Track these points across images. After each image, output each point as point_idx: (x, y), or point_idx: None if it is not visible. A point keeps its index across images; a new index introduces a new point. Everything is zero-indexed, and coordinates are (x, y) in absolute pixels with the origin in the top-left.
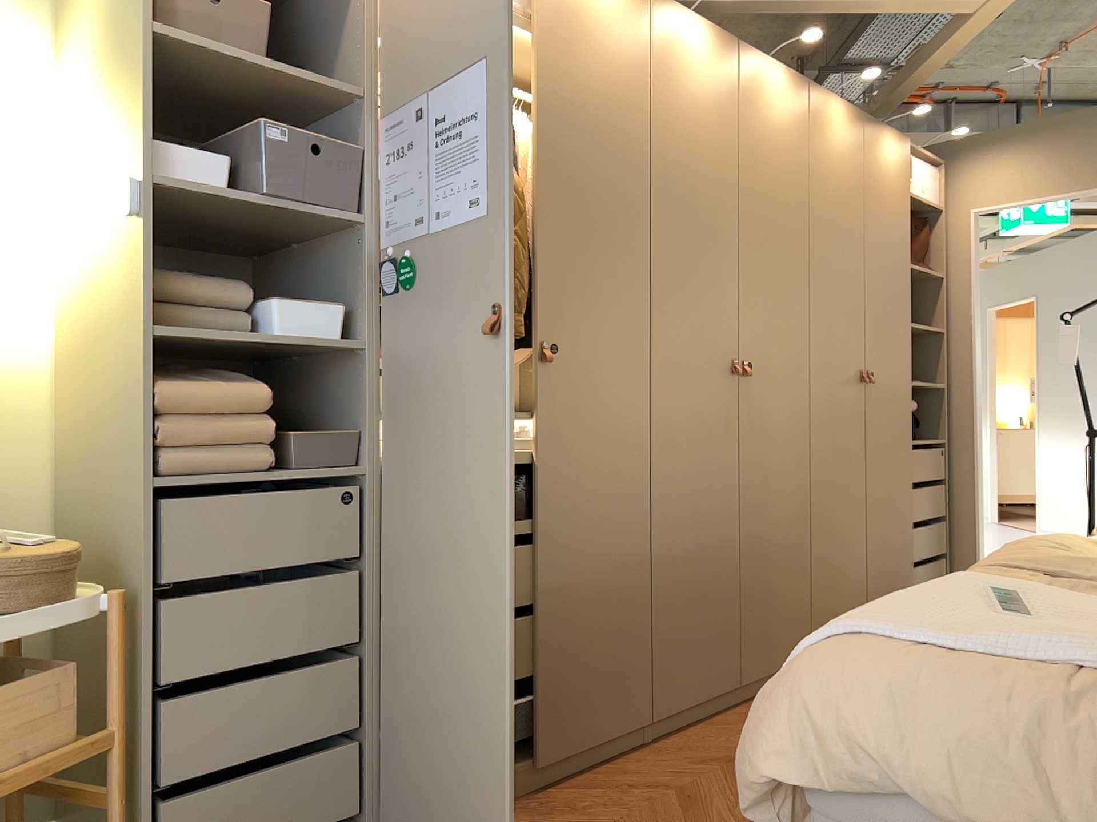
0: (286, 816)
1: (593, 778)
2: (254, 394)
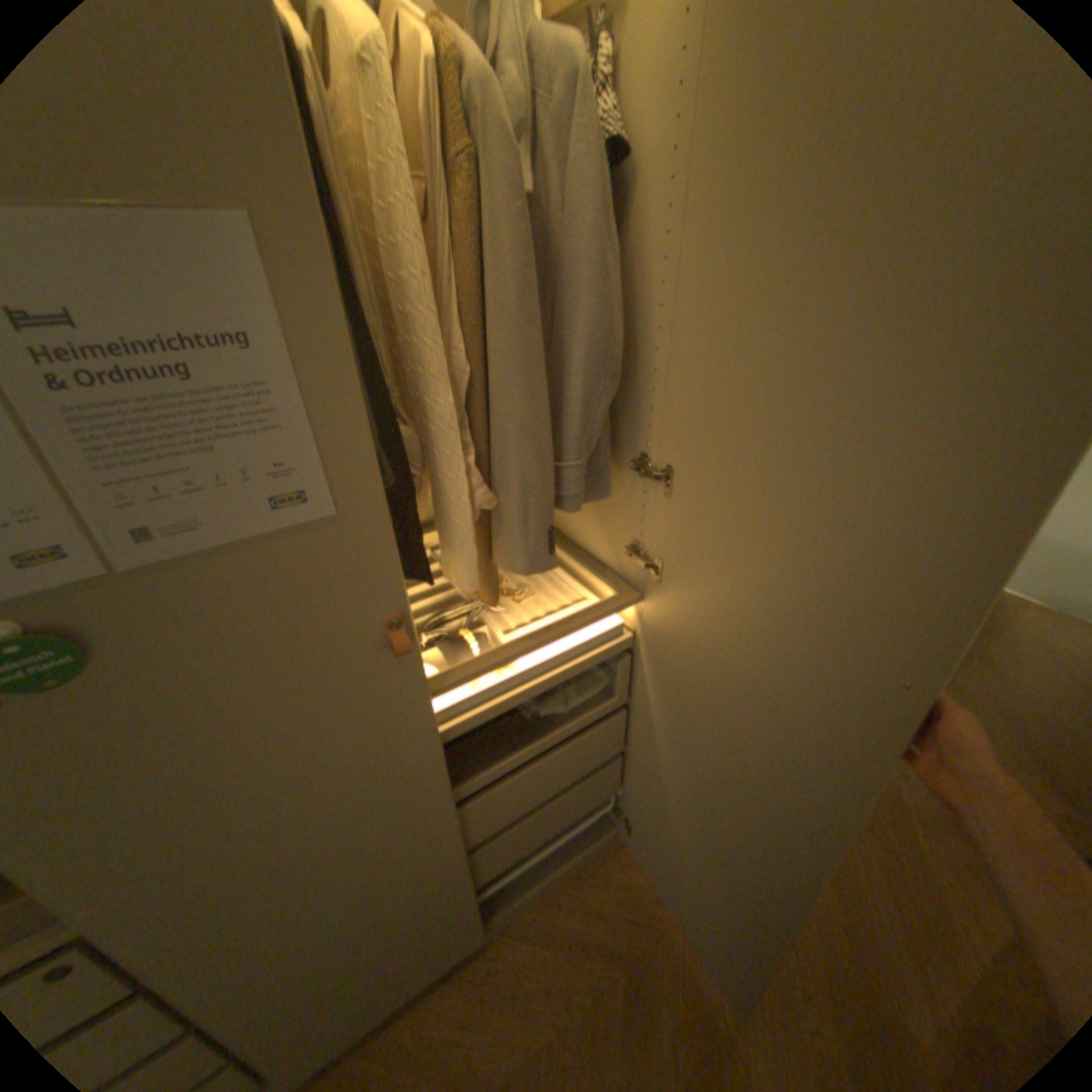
0: None
1: (562, 914)
2: None
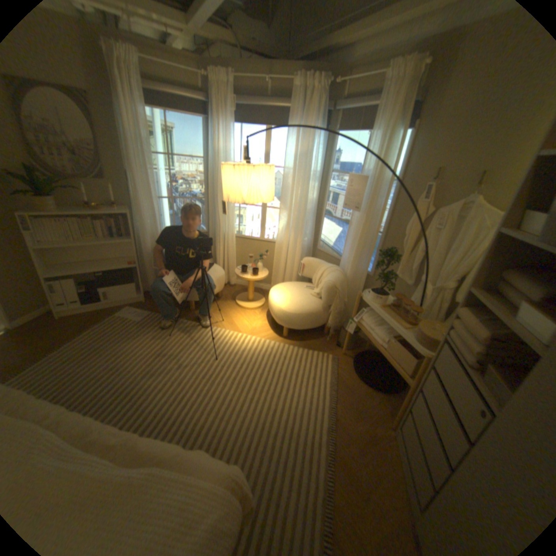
0: (417, 473)
1: None
2: (491, 339)
